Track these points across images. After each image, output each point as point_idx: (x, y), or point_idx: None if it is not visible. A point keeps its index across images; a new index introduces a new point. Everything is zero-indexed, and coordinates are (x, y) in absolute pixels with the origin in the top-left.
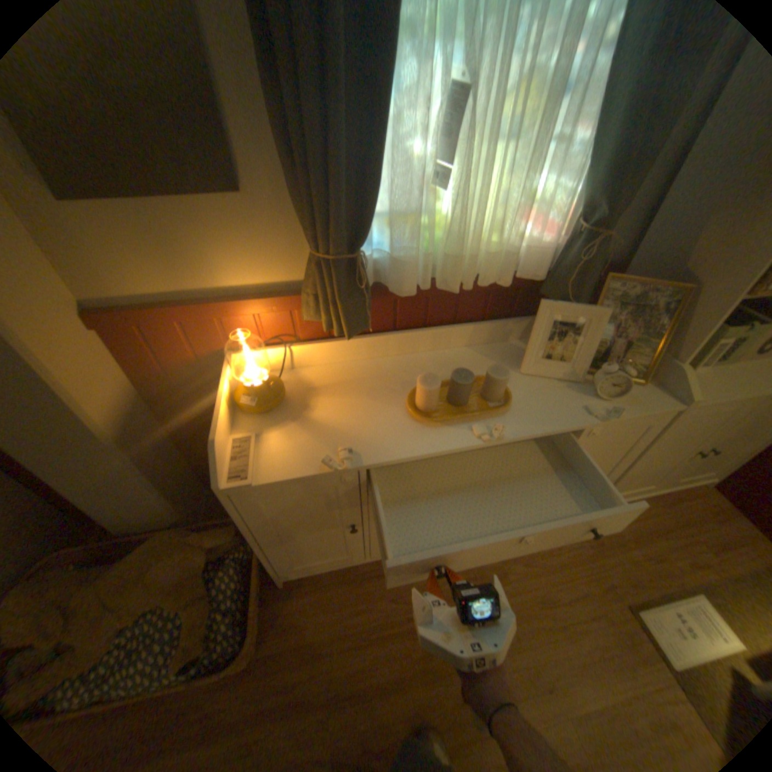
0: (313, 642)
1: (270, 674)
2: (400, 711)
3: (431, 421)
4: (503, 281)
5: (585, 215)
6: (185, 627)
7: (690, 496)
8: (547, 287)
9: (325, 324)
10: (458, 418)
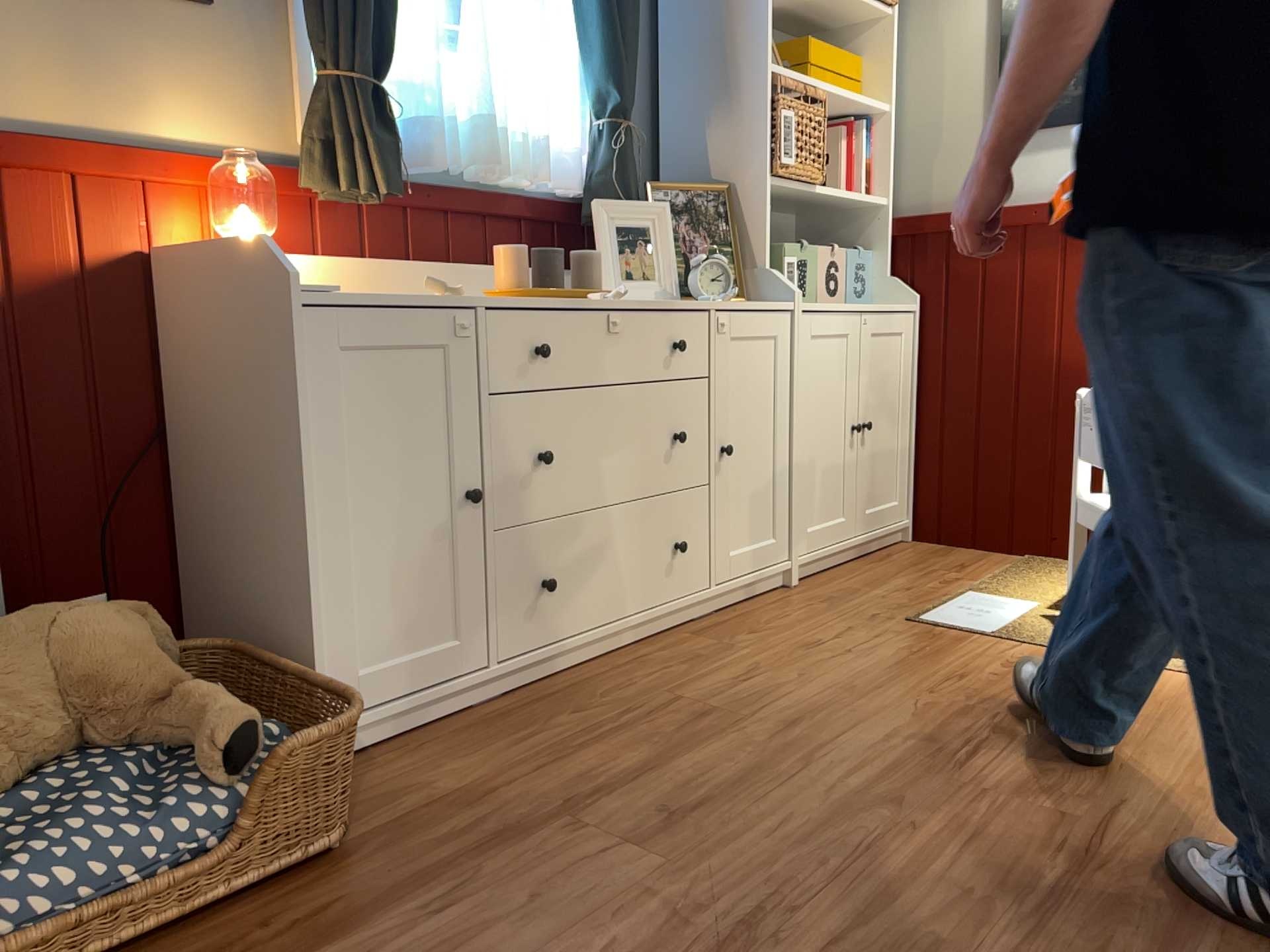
0: (462, 787)
1: (403, 840)
2: (690, 771)
3: (532, 289)
4: (542, 174)
5: (596, 115)
6: (176, 731)
7: (895, 549)
8: (588, 205)
9: (345, 175)
10: (563, 291)
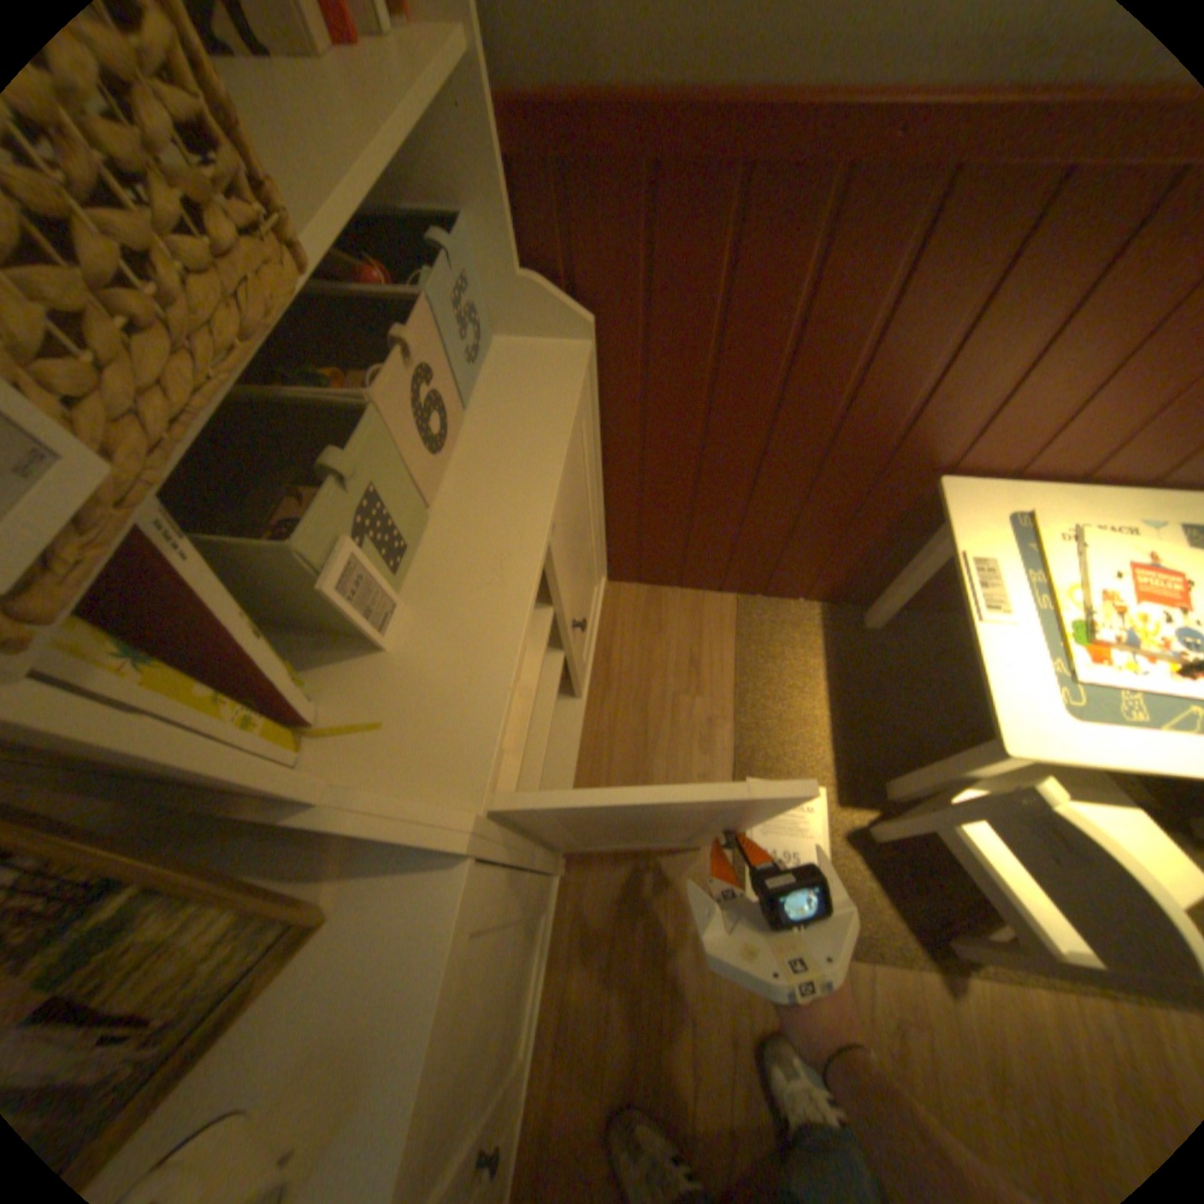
0: None
1: None
2: None
3: None
4: None
5: None
6: None
7: (605, 631)
8: None
9: None
10: None
